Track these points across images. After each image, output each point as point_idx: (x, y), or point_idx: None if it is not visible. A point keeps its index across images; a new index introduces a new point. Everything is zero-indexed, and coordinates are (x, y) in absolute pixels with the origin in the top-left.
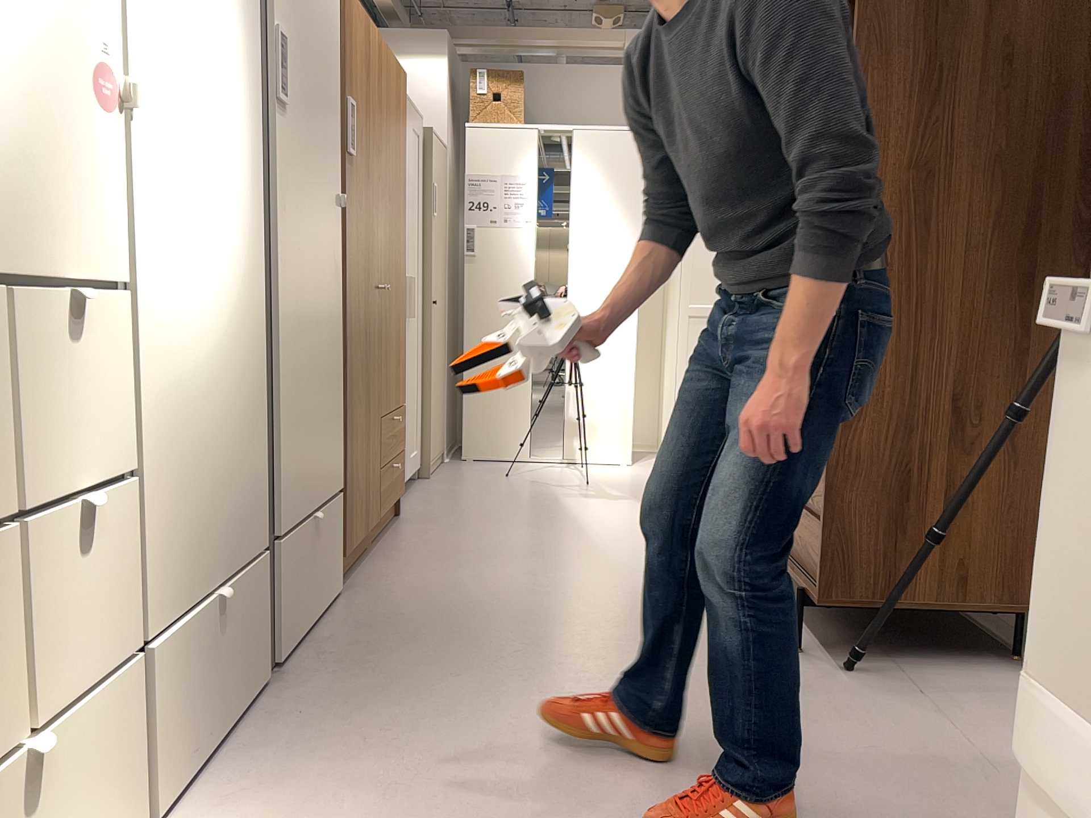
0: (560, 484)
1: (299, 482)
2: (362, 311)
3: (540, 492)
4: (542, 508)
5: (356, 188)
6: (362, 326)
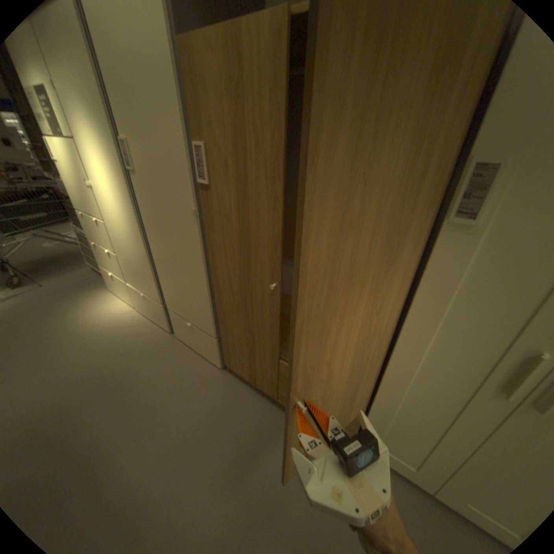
0: None
1: (176, 304)
2: (239, 284)
3: None
4: None
5: (220, 206)
6: (240, 292)
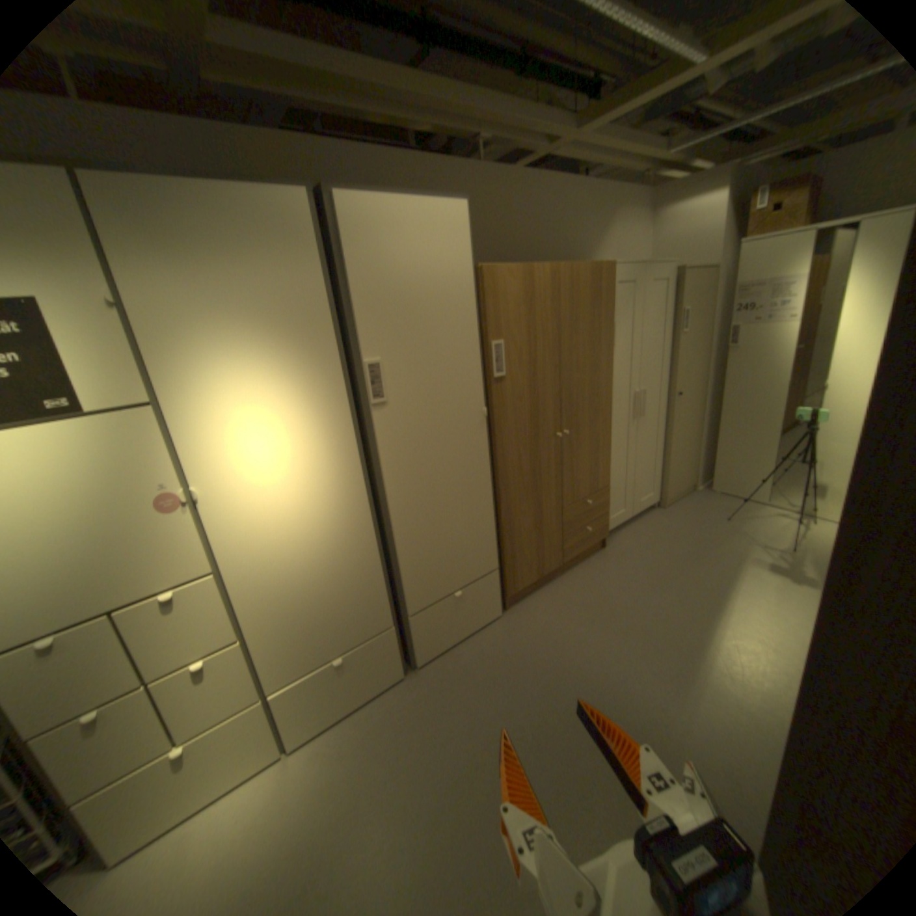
0: (766, 543)
1: (434, 584)
2: (529, 460)
3: (735, 551)
4: (715, 572)
5: (514, 391)
6: (529, 469)
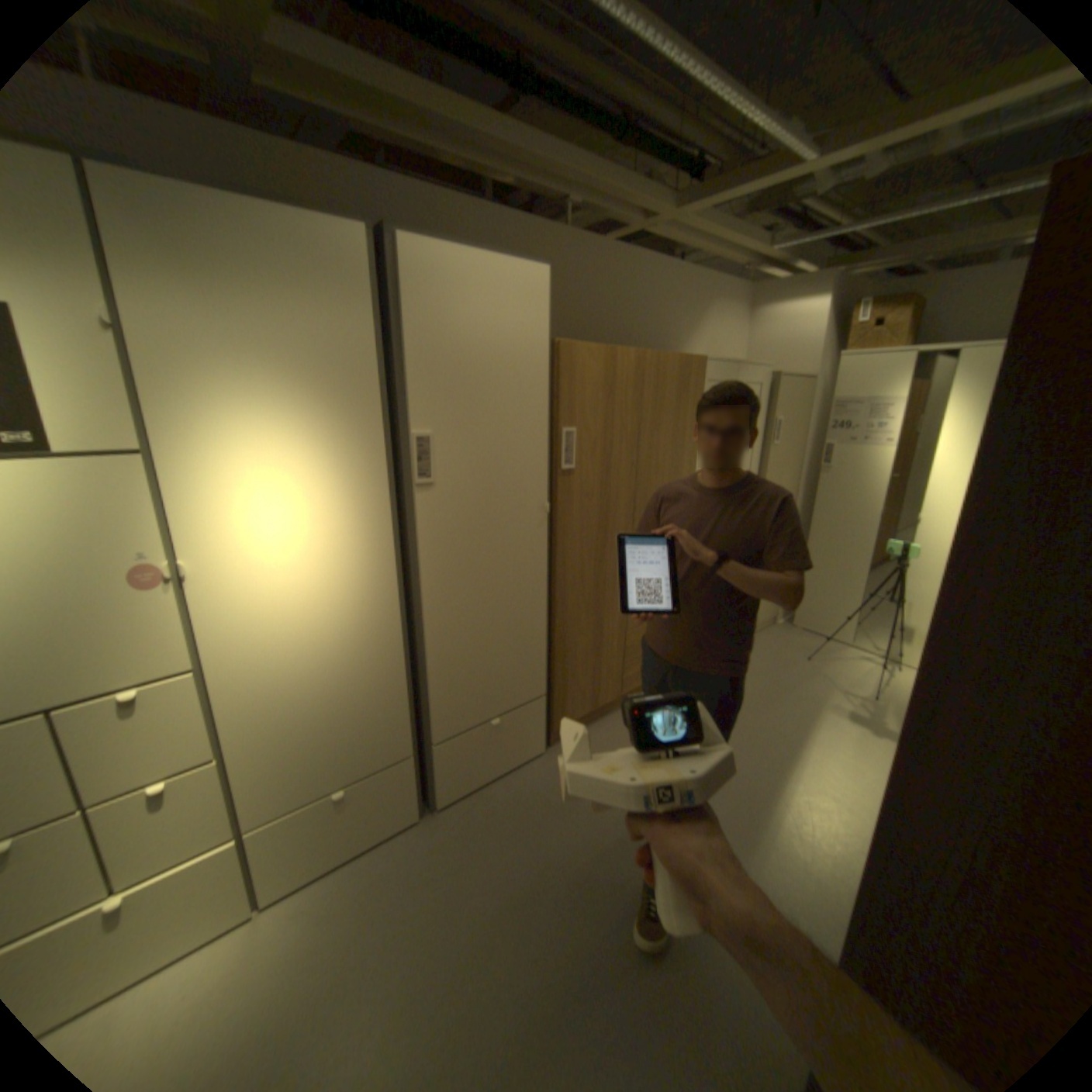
0: (848, 689)
1: (467, 708)
2: (593, 571)
3: (814, 695)
4: (790, 718)
5: (583, 488)
6: (592, 581)
